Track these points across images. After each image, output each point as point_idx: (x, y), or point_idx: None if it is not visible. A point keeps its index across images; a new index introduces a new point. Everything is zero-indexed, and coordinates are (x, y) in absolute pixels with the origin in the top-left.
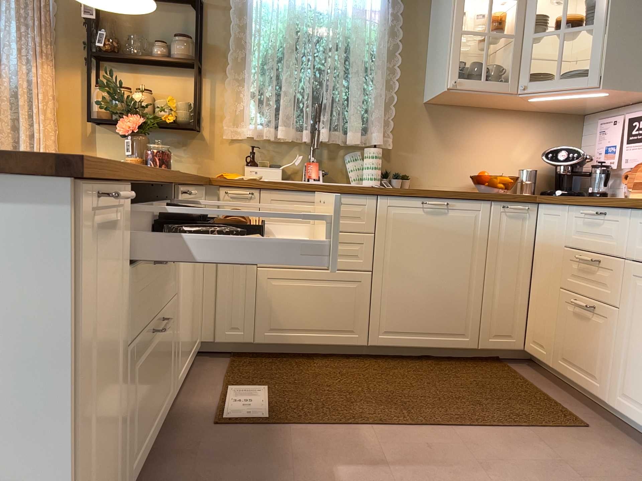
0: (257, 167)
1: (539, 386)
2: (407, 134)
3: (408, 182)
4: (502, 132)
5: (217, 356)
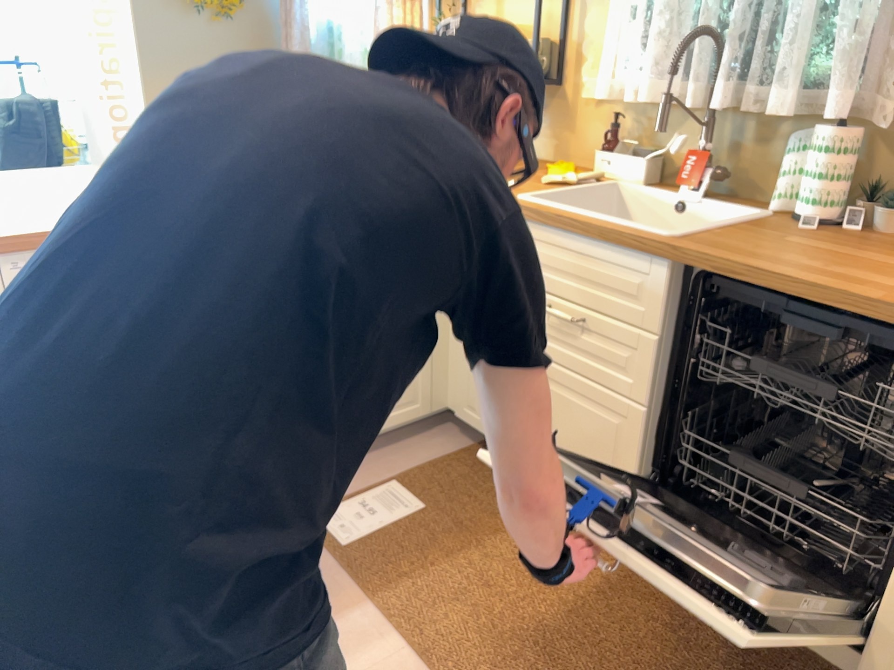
0: (609, 155)
1: None
2: None
3: None
4: None
5: (470, 433)
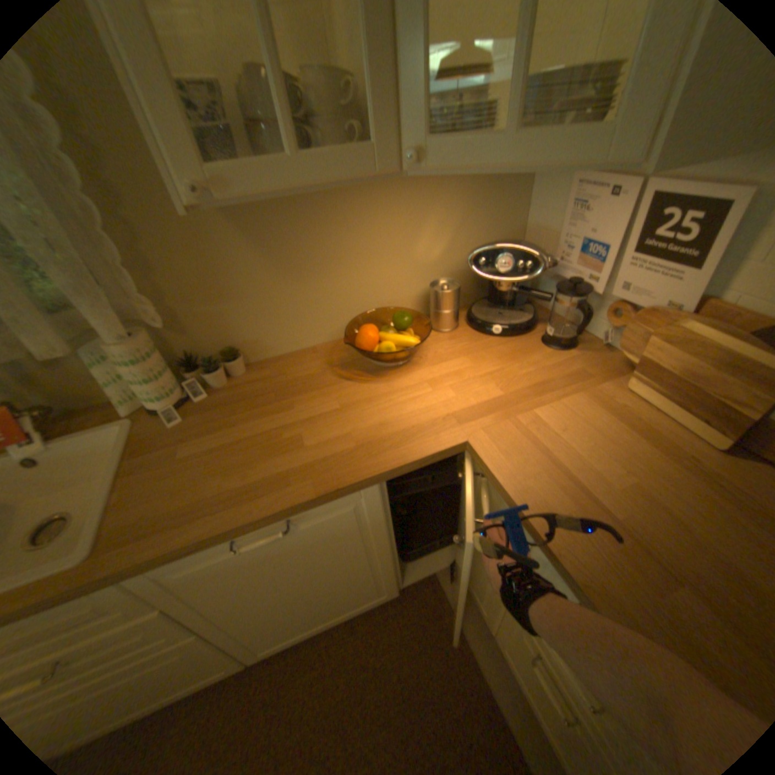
0: None
1: (476, 648)
2: (193, 271)
3: (235, 366)
4: (390, 214)
5: None
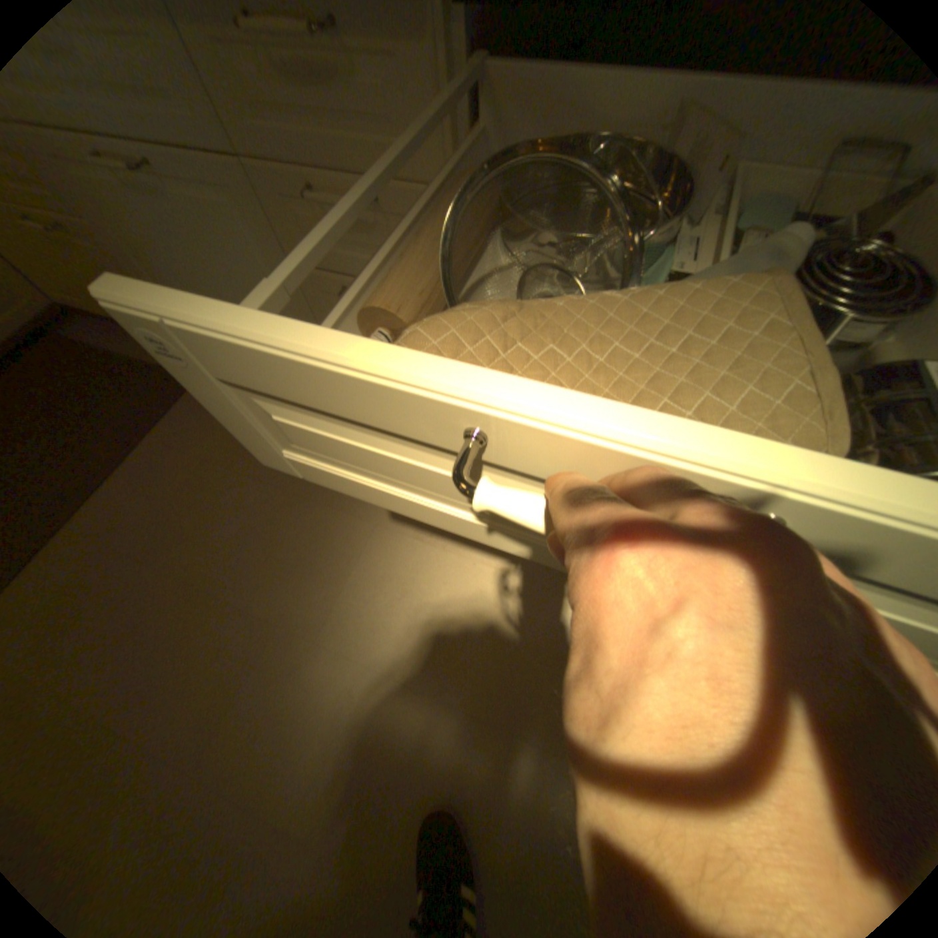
0: None
1: (110, 347)
2: None
3: None
4: None
5: None
